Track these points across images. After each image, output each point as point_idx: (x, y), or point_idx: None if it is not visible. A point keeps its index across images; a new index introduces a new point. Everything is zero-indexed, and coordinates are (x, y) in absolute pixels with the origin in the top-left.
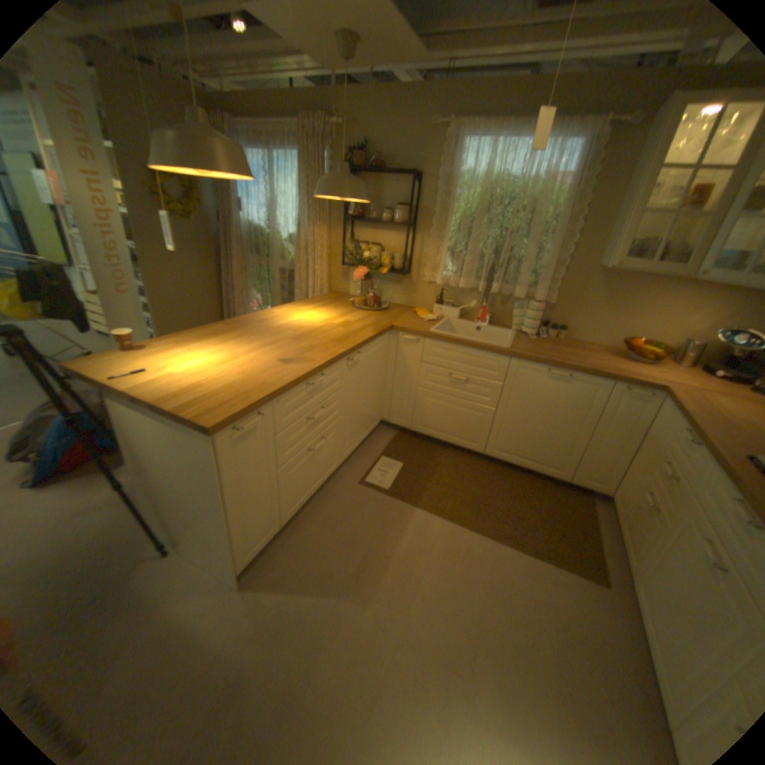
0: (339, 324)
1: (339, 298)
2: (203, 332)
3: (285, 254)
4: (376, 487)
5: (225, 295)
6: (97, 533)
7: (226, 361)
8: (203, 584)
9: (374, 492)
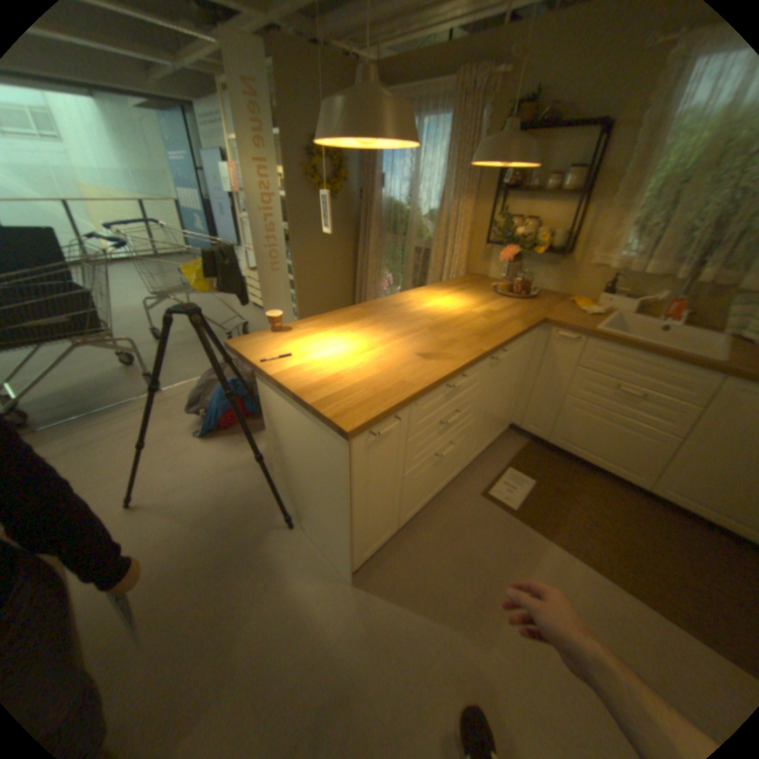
0: (481, 312)
1: (478, 281)
2: (342, 315)
3: (422, 231)
4: (502, 503)
5: (359, 274)
6: (242, 490)
7: (364, 349)
8: (322, 567)
9: (499, 509)
